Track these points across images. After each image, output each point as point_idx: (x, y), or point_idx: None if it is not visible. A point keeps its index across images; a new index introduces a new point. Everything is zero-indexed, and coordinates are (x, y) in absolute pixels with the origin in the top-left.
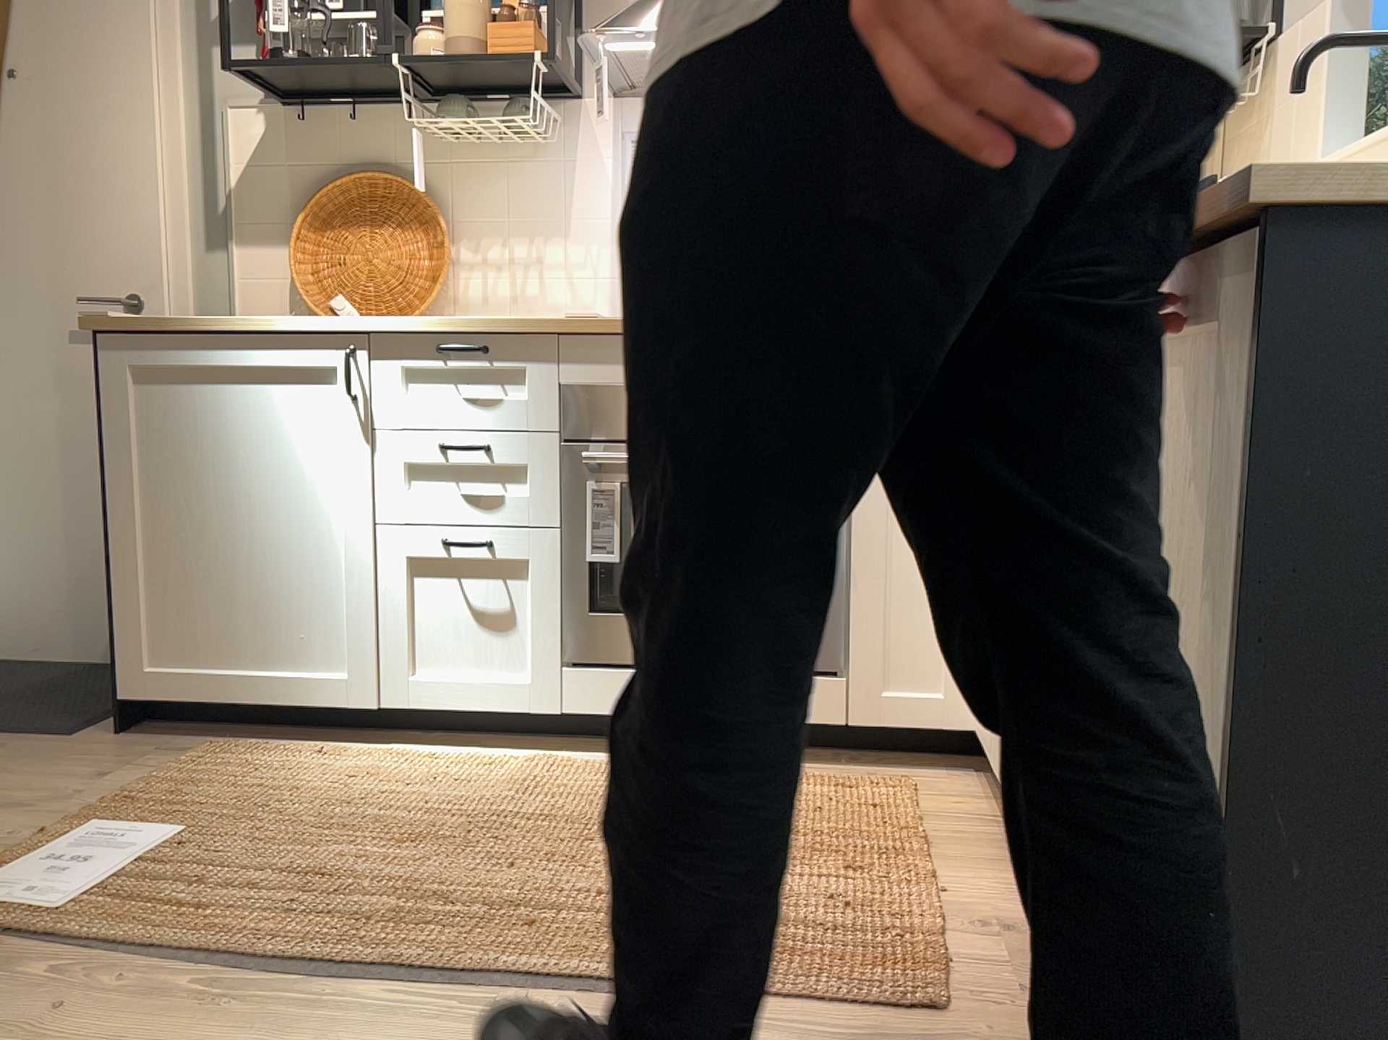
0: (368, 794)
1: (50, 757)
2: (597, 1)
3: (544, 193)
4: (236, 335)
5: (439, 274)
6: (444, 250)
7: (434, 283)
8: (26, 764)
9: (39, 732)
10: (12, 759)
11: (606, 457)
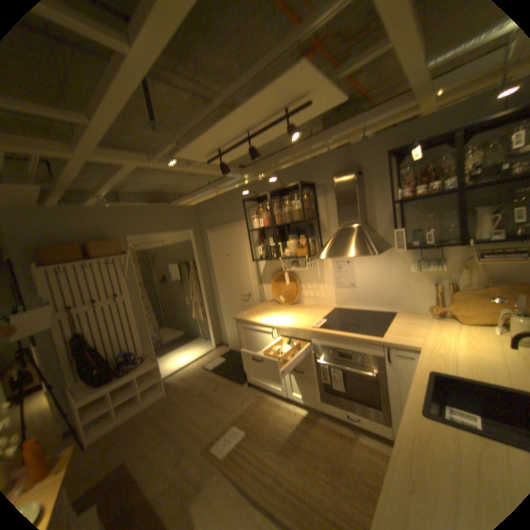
0: (280, 425)
1: (237, 391)
2: (324, 229)
3: (318, 273)
4: (254, 322)
5: (298, 291)
6: (298, 287)
7: (297, 293)
8: (233, 393)
9: (238, 381)
10: (232, 391)
11: (321, 362)
